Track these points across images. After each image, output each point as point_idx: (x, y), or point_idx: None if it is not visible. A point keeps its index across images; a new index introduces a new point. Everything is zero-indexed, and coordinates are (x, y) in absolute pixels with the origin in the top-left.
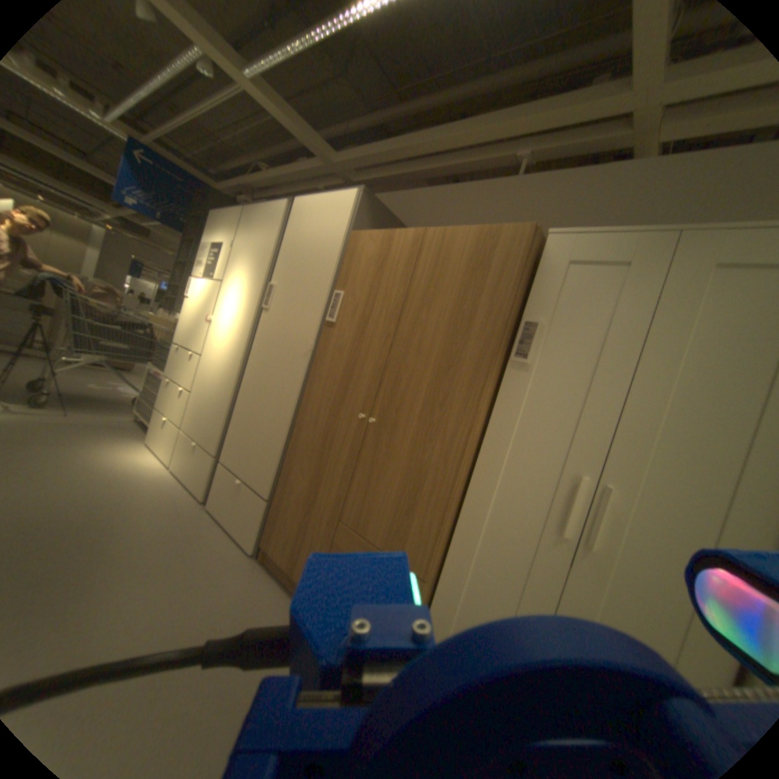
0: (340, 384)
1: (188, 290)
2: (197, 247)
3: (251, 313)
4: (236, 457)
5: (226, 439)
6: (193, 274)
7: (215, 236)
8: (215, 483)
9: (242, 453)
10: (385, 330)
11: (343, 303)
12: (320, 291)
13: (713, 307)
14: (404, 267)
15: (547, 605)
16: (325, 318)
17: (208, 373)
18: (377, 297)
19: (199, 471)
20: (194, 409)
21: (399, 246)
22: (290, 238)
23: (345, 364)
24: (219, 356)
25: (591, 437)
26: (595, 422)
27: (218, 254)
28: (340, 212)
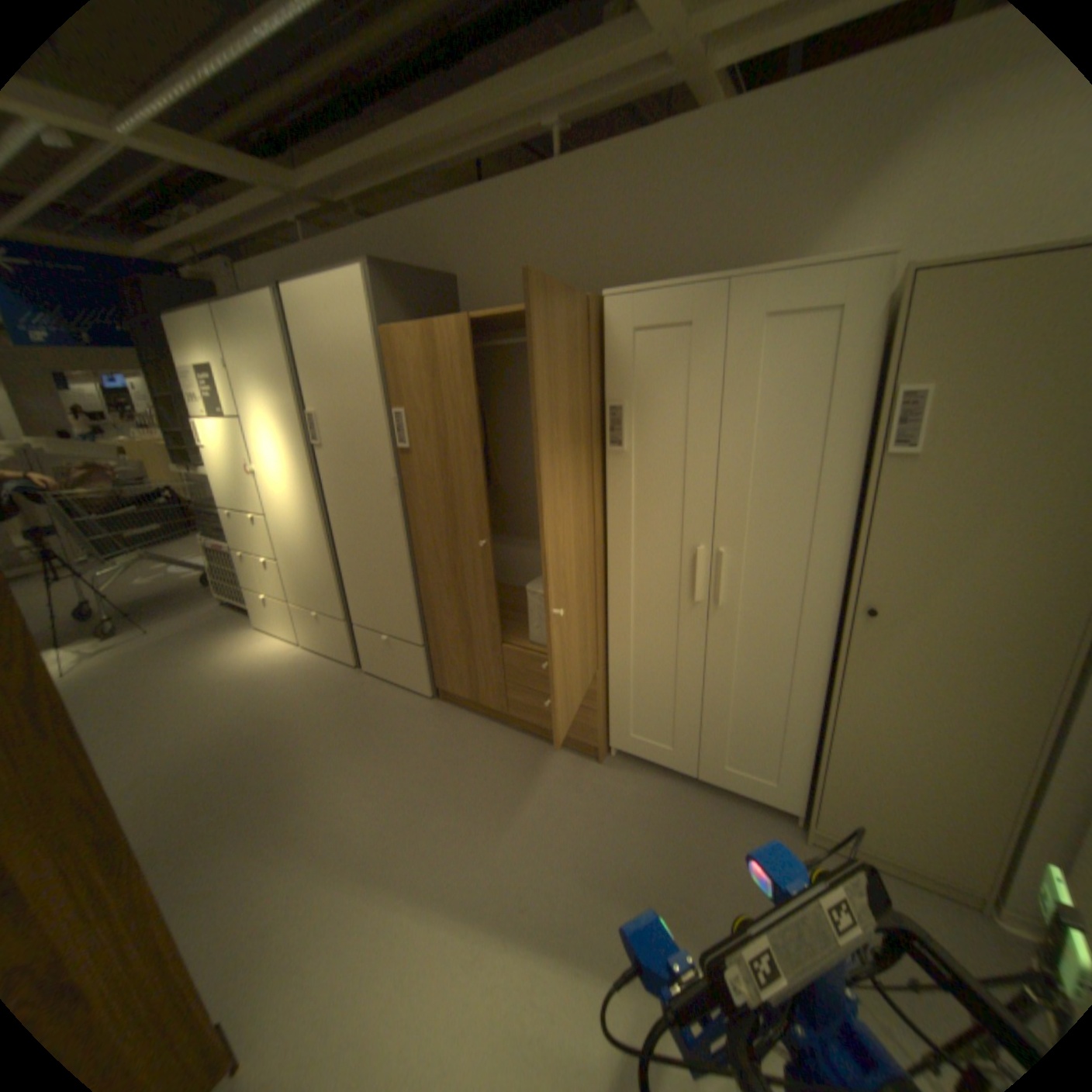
0: (449, 514)
1: (196, 430)
2: (174, 369)
3: (305, 452)
4: (371, 613)
5: (350, 597)
6: (190, 408)
7: (196, 354)
8: (362, 644)
9: (376, 607)
10: (473, 447)
11: (412, 422)
12: (378, 411)
13: (772, 362)
14: (464, 368)
15: (698, 652)
16: (399, 444)
17: (289, 533)
18: (448, 409)
19: (338, 637)
20: (294, 577)
21: (448, 342)
22: (302, 338)
23: (446, 492)
24: (292, 511)
25: (698, 509)
26: (699, 494)
27: (215, 380)
28: (355, 301)
